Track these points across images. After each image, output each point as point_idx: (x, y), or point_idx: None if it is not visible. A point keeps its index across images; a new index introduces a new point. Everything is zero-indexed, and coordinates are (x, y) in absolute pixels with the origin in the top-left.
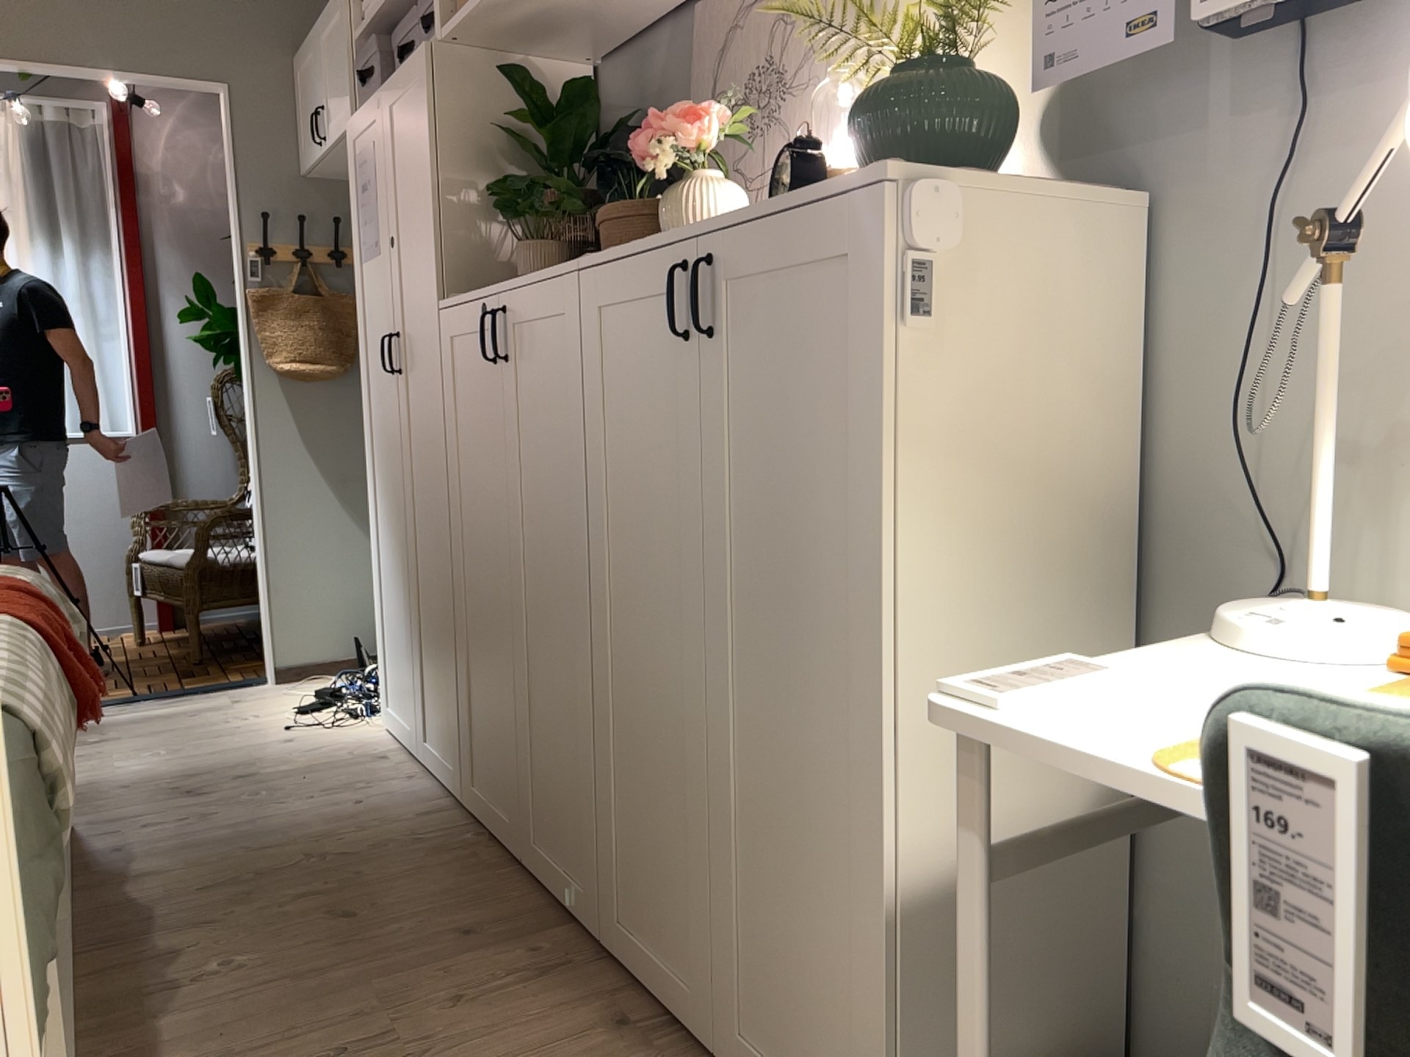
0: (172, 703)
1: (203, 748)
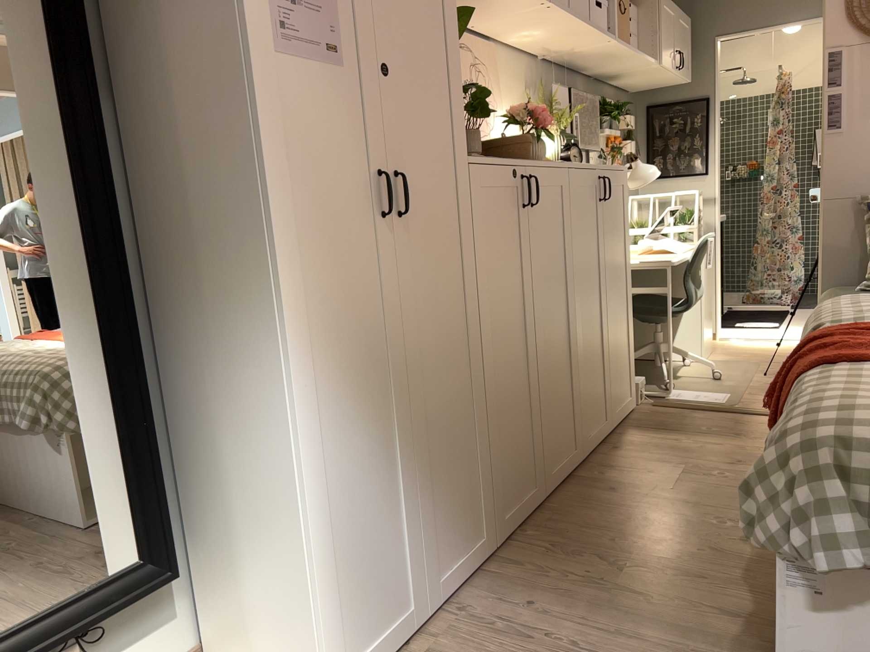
0: None
1: None
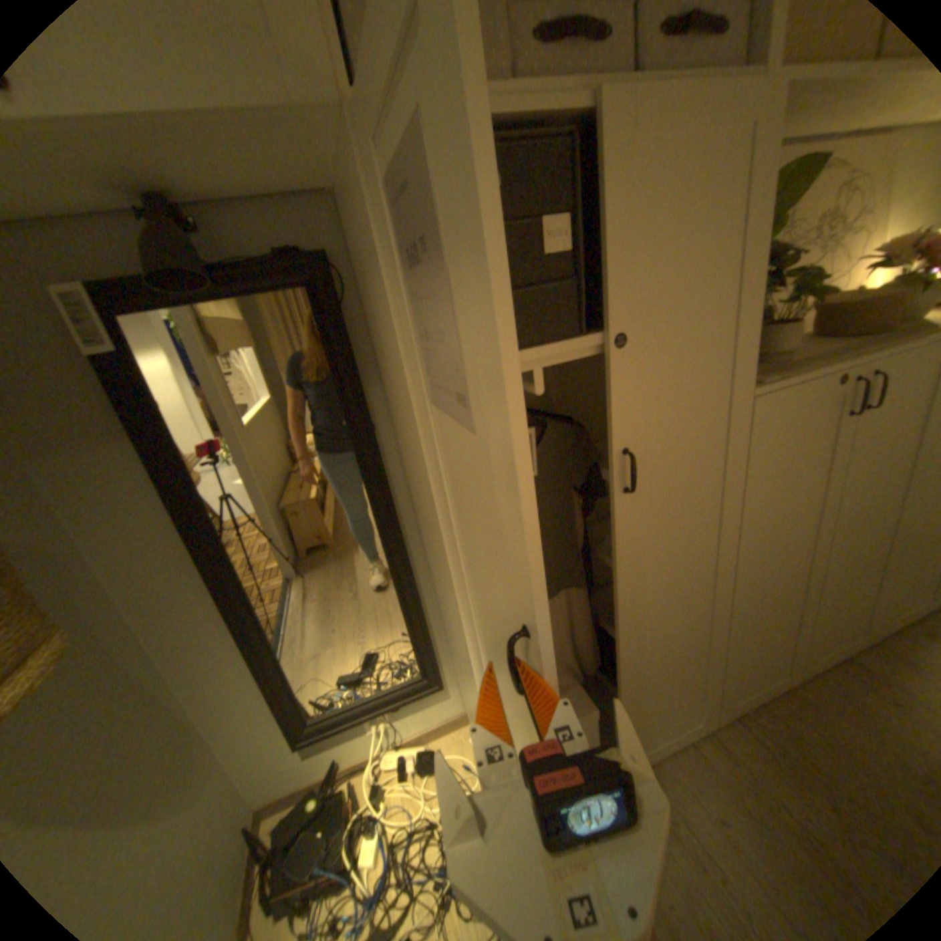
0: None
1: None
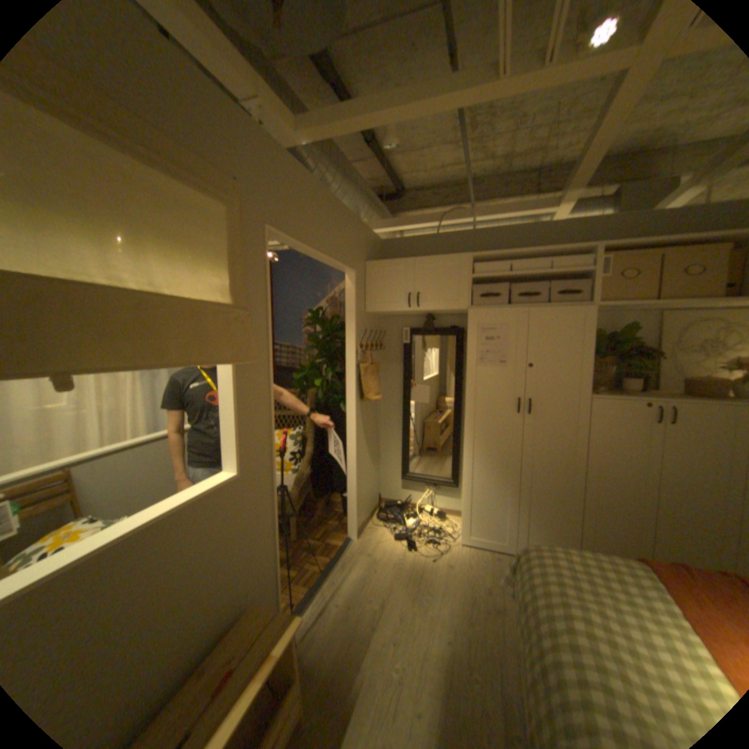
0: (344, 571)
1: (434, 588)
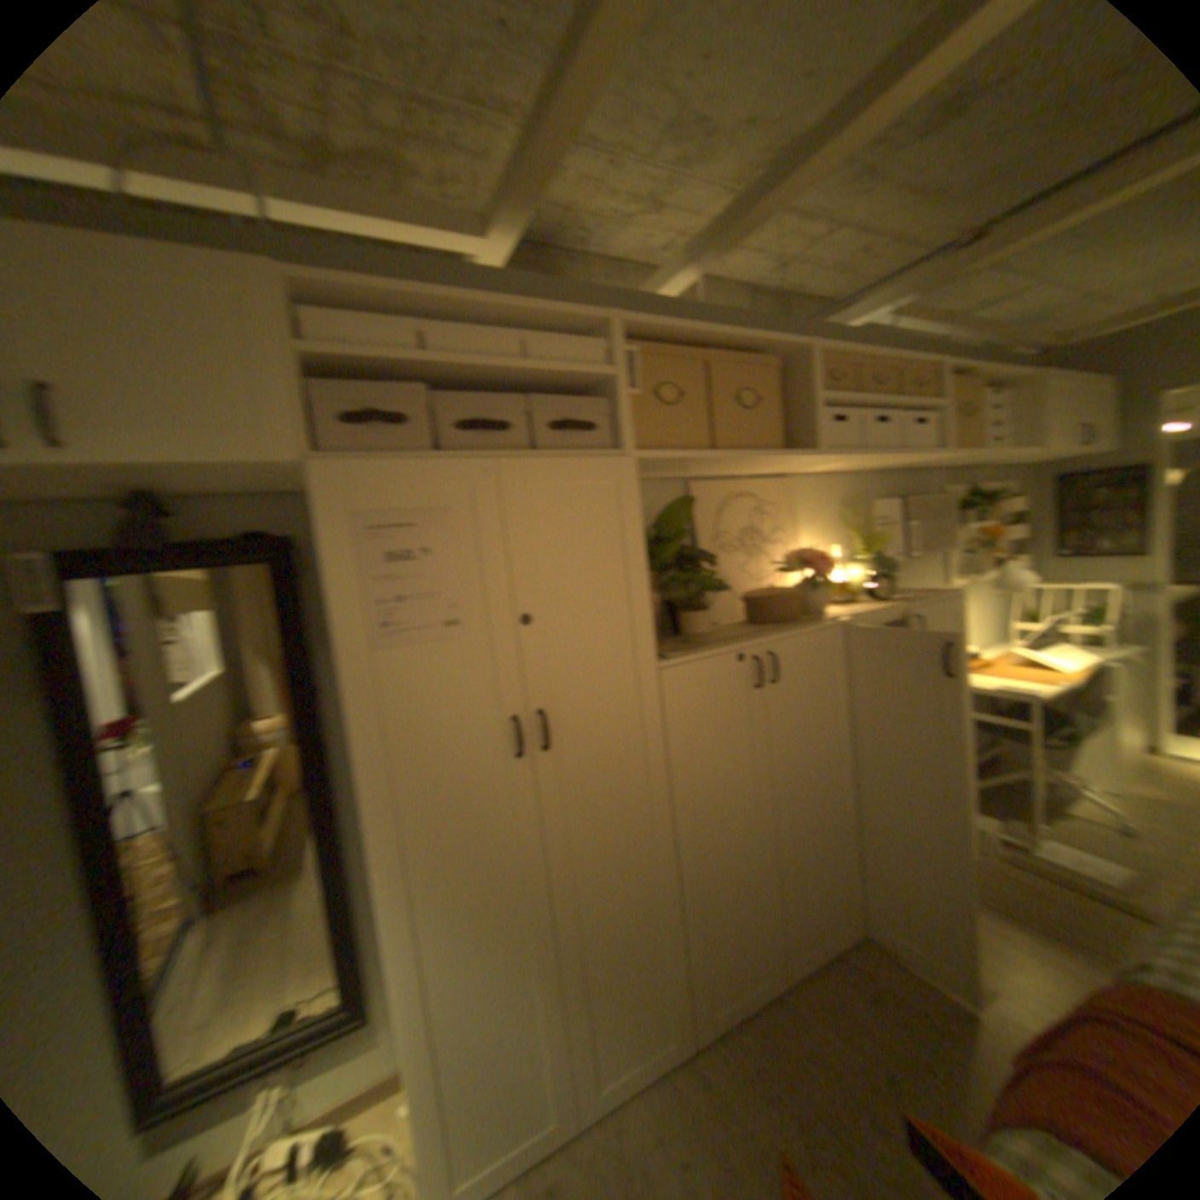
0: None
1: None
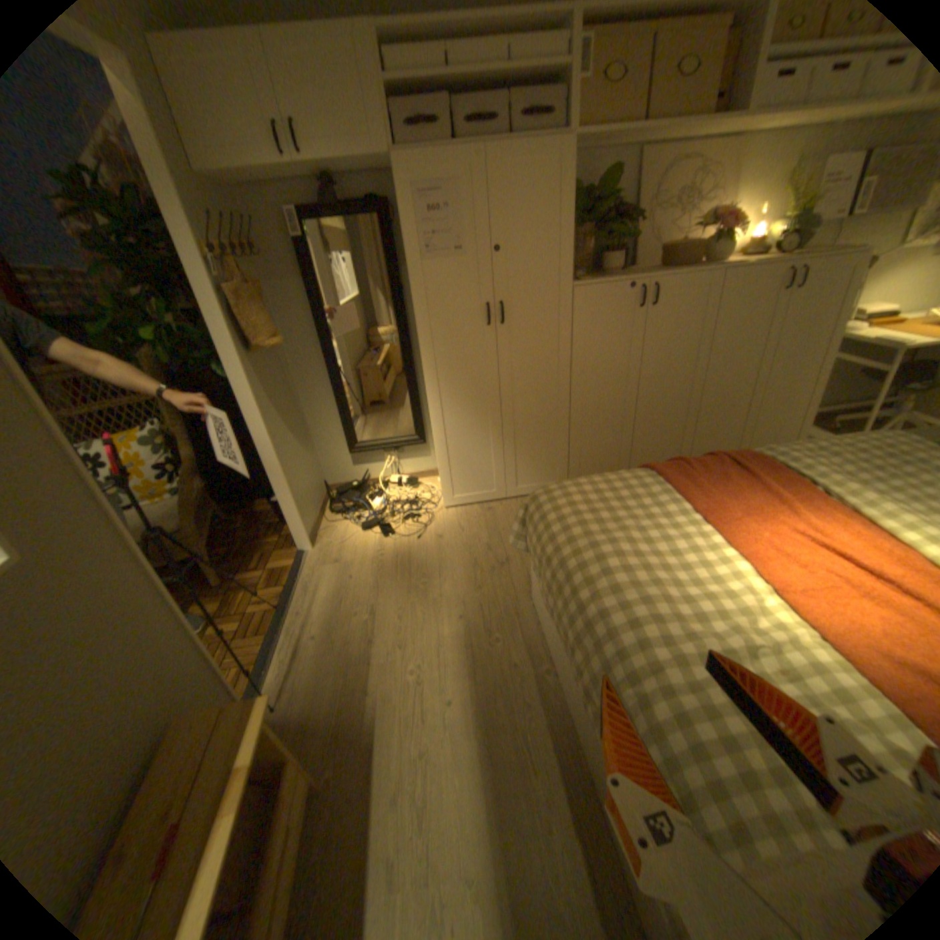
0: (307, 591)
1: (428, 566)
